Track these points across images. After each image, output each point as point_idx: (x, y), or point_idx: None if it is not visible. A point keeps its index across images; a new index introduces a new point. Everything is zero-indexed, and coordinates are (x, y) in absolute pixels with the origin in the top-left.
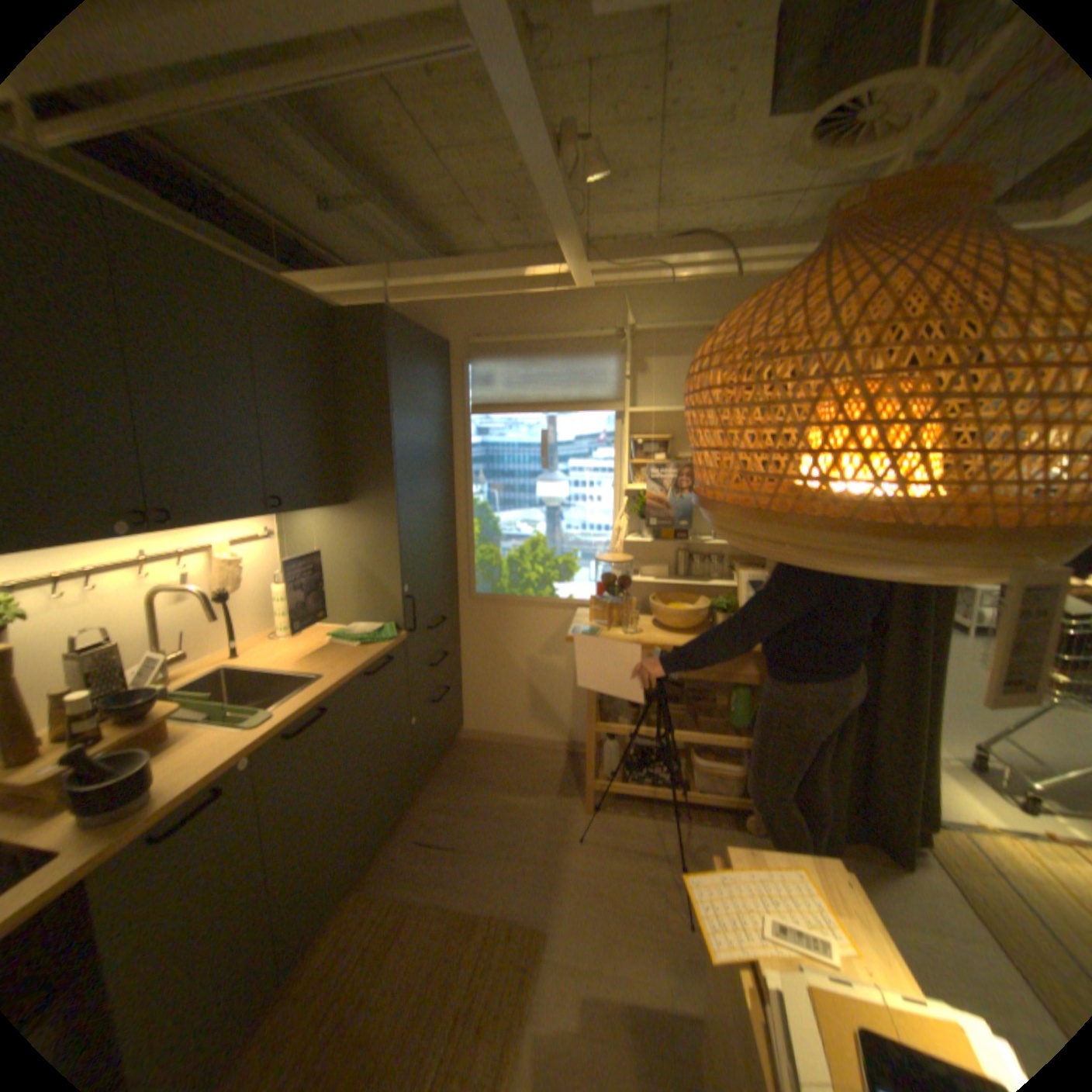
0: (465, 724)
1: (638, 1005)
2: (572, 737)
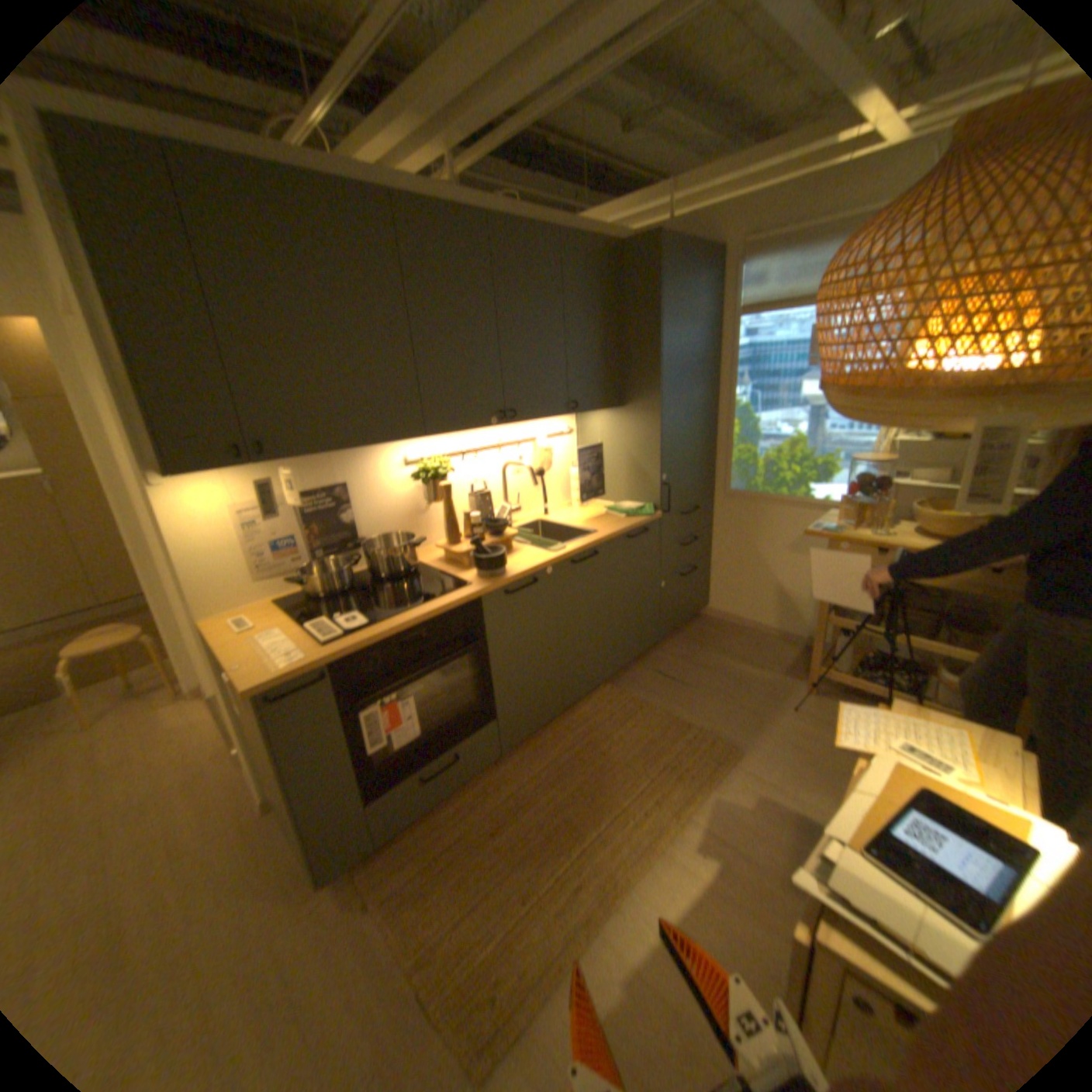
0: (710, 604)
1: (810, 820)
2: (812, 633)
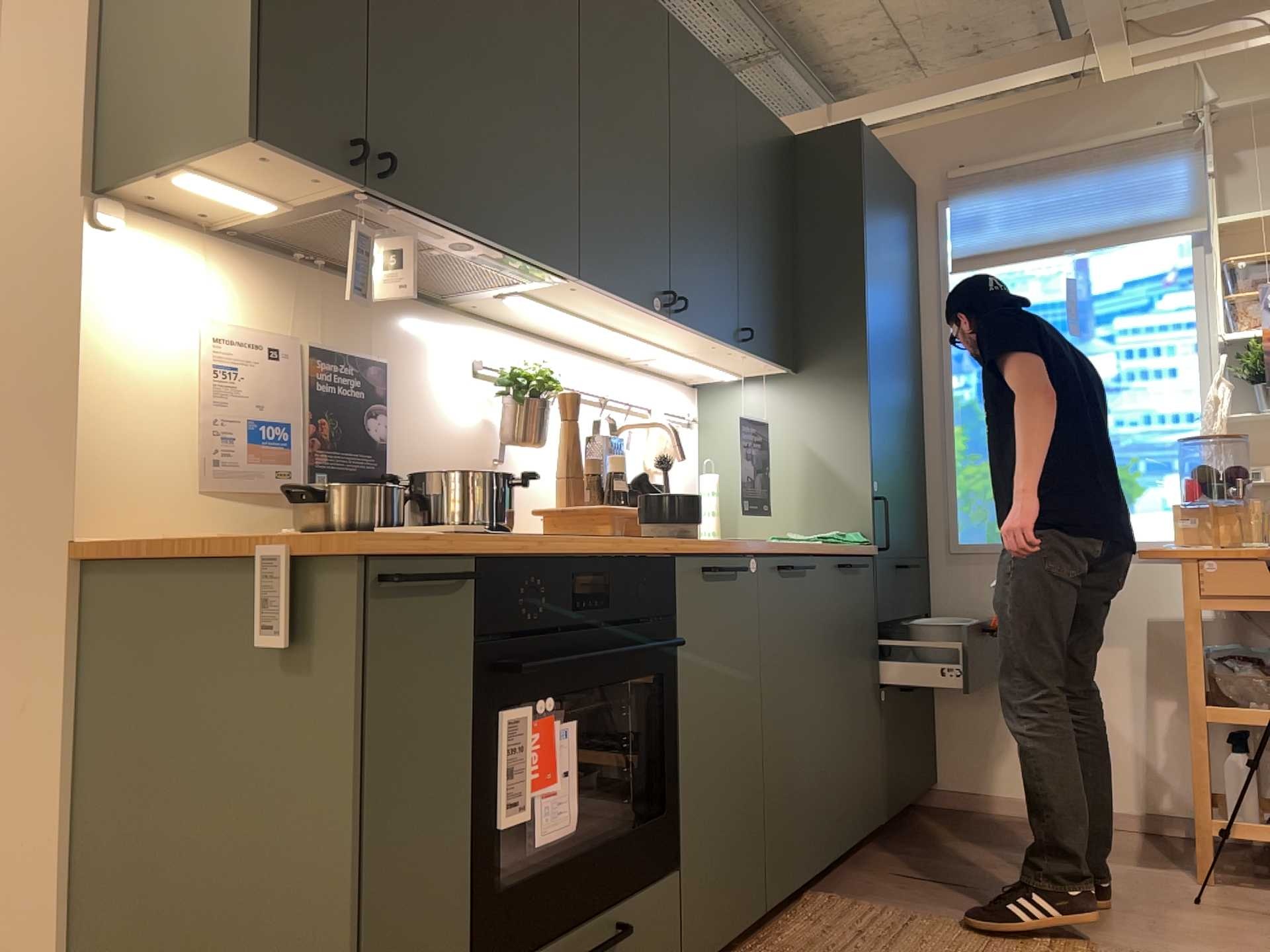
0: (942, 776)
1: None
2: (1151, 798)
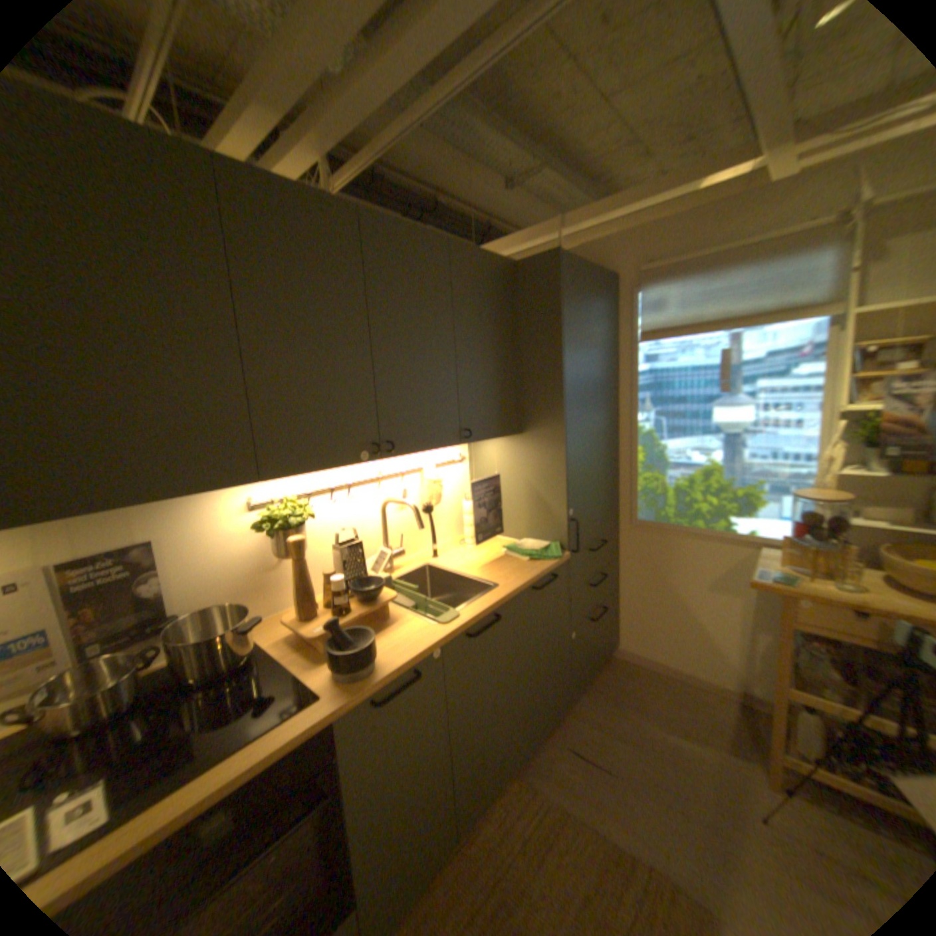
0: (622, 644)
1: None
2: (749, 688)
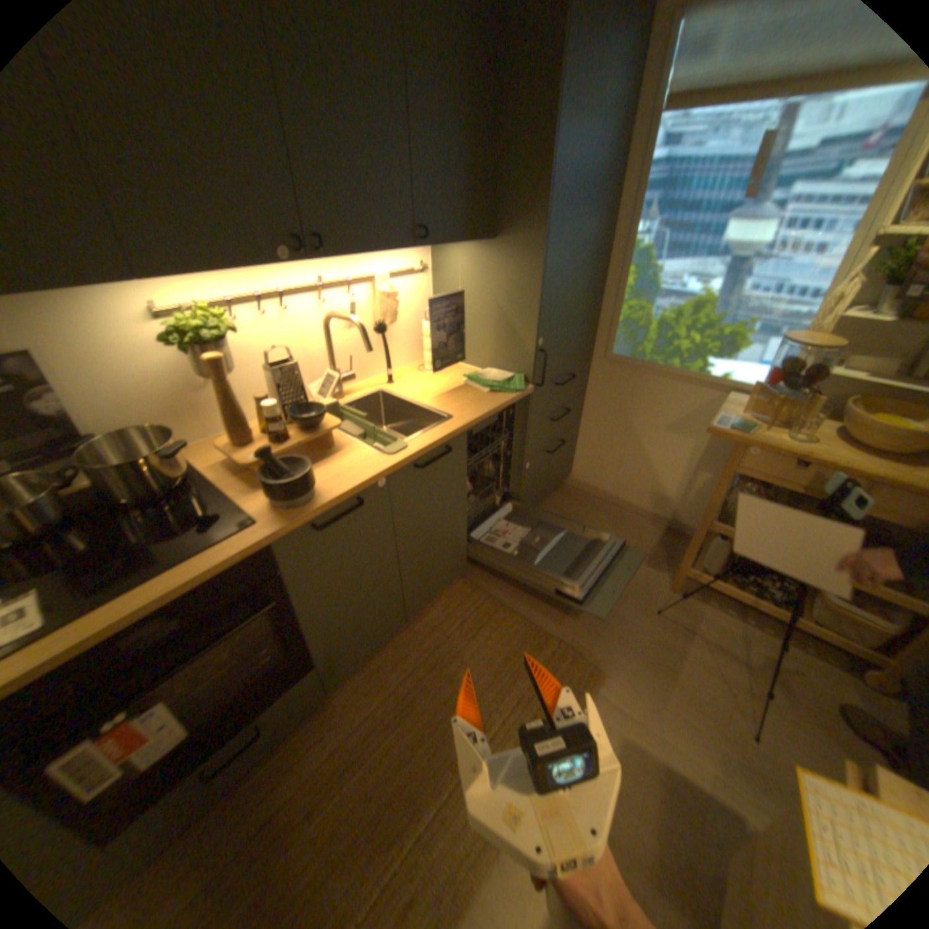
0: (573, 473)
1: (678, 771)
2: (676, 515)
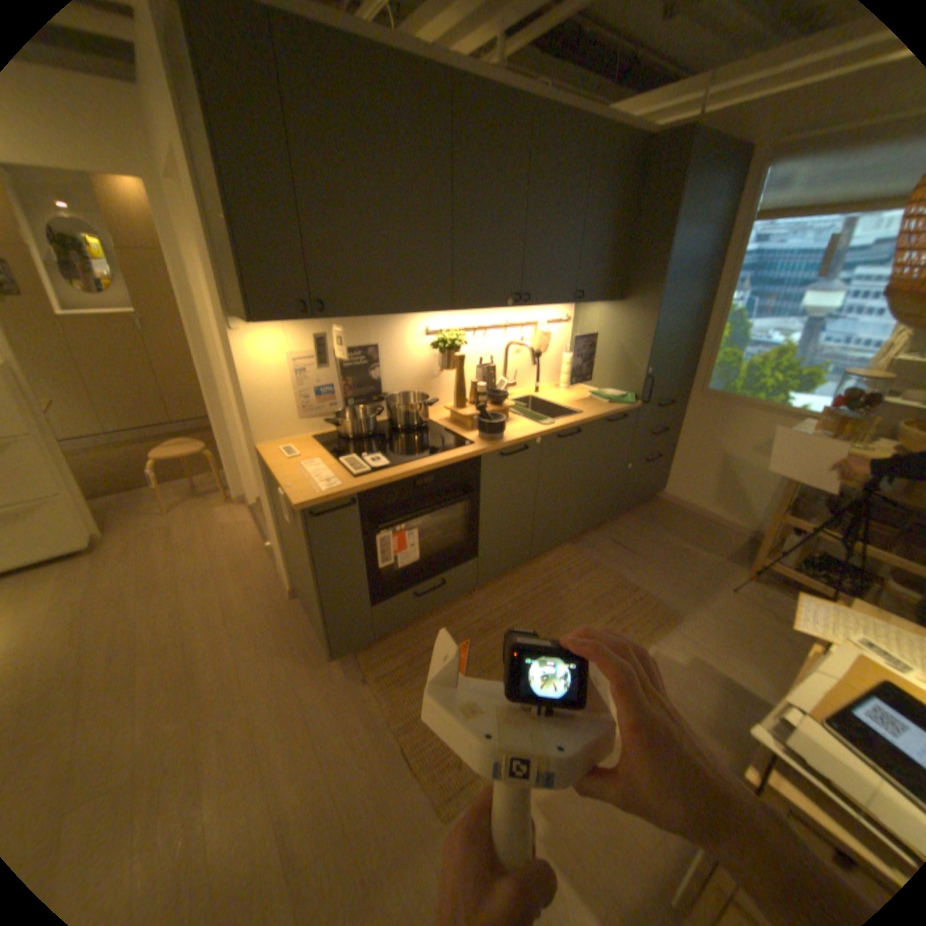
0: (667, 488)
1: (738, 682)
2: (760, 527)
